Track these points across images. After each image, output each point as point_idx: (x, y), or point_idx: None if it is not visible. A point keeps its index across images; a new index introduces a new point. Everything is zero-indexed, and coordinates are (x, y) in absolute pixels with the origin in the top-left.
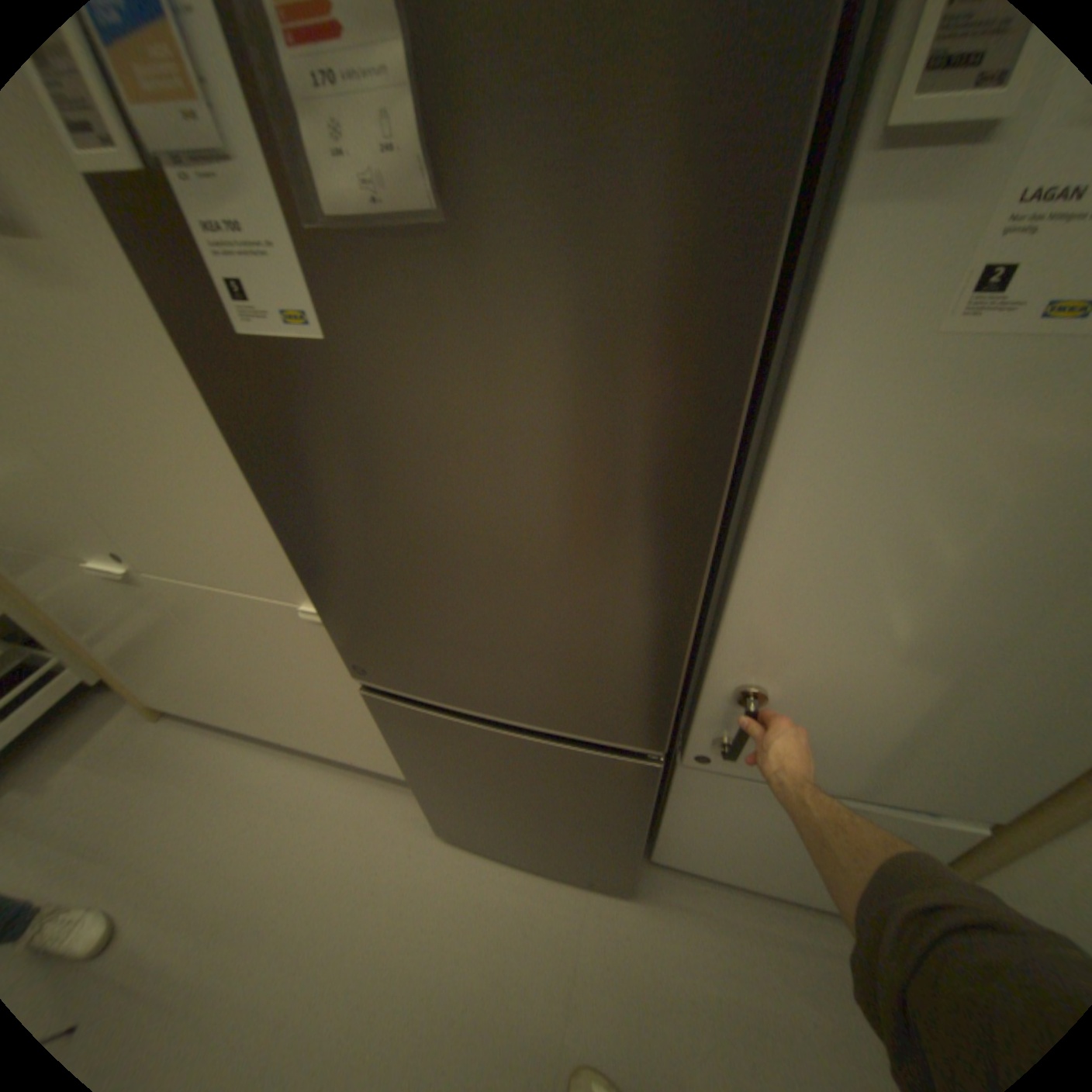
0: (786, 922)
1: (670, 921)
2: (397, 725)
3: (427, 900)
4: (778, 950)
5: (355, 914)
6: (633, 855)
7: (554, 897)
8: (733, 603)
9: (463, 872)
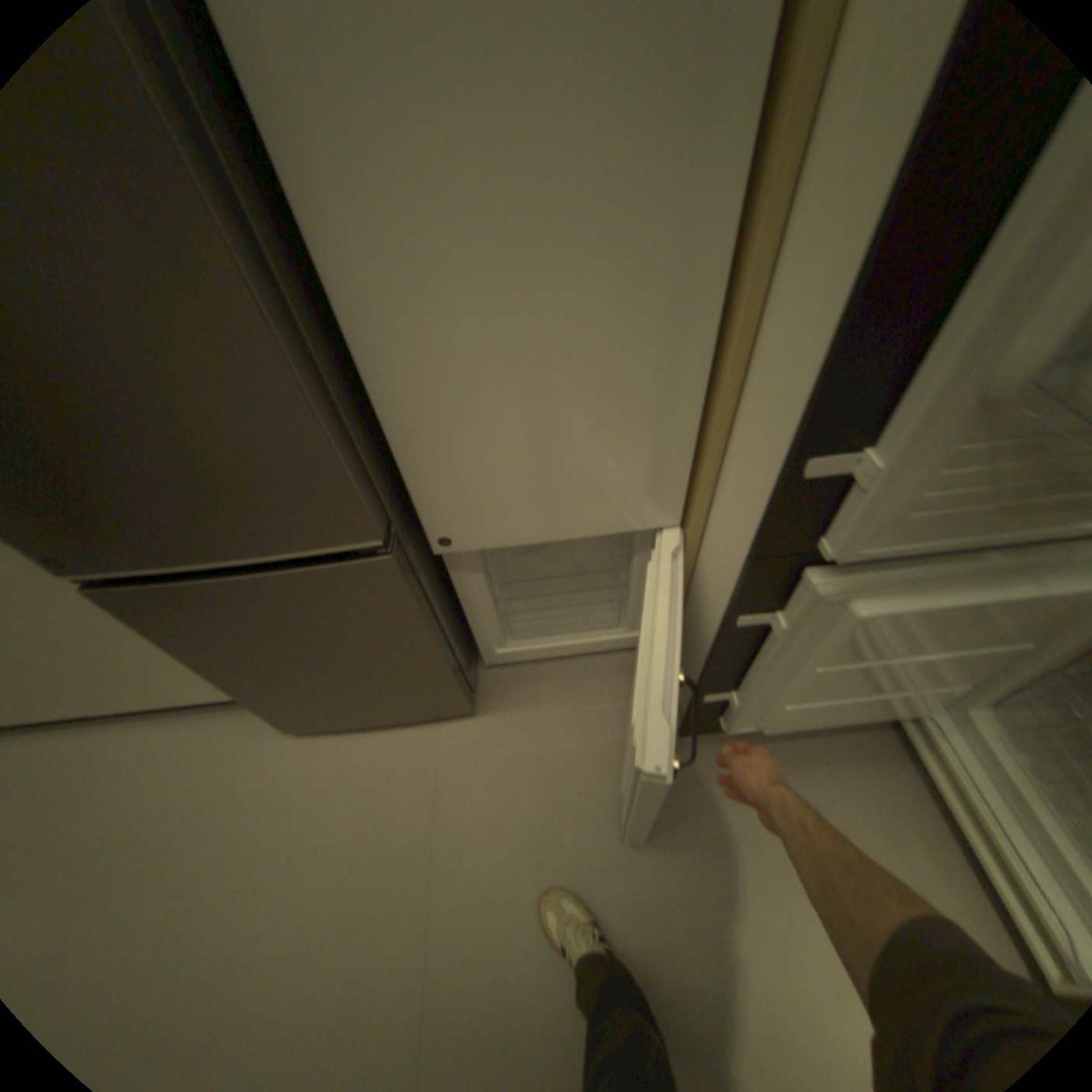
0: (600, 683)
1: (510, 717)
2: (146, 615)
3: (289, 785)
4: (595, 704)
5: (217, 824)
6: (441, 665)
7: (408, 739)
8: (369, 369)
9: (320, 752)
